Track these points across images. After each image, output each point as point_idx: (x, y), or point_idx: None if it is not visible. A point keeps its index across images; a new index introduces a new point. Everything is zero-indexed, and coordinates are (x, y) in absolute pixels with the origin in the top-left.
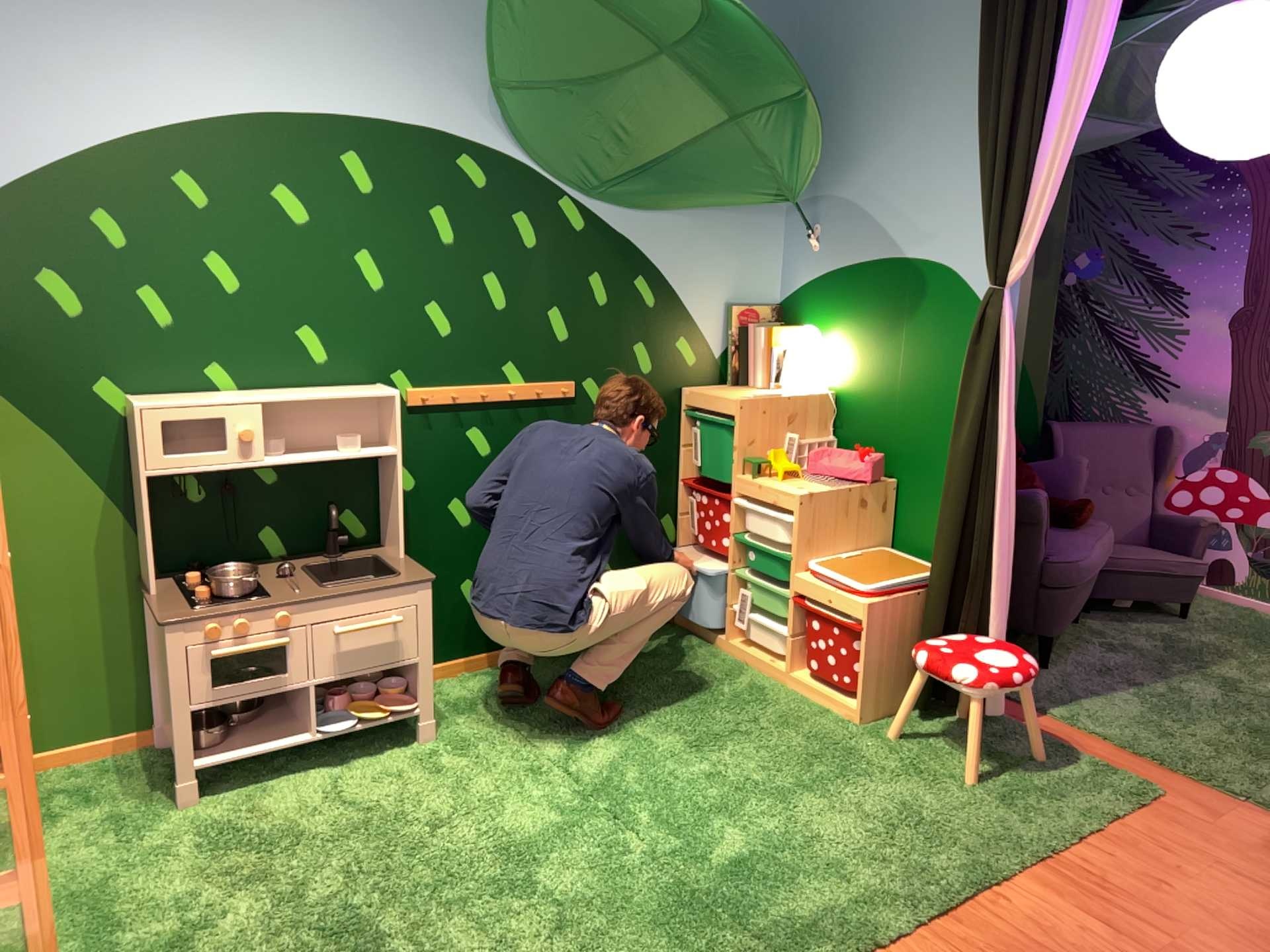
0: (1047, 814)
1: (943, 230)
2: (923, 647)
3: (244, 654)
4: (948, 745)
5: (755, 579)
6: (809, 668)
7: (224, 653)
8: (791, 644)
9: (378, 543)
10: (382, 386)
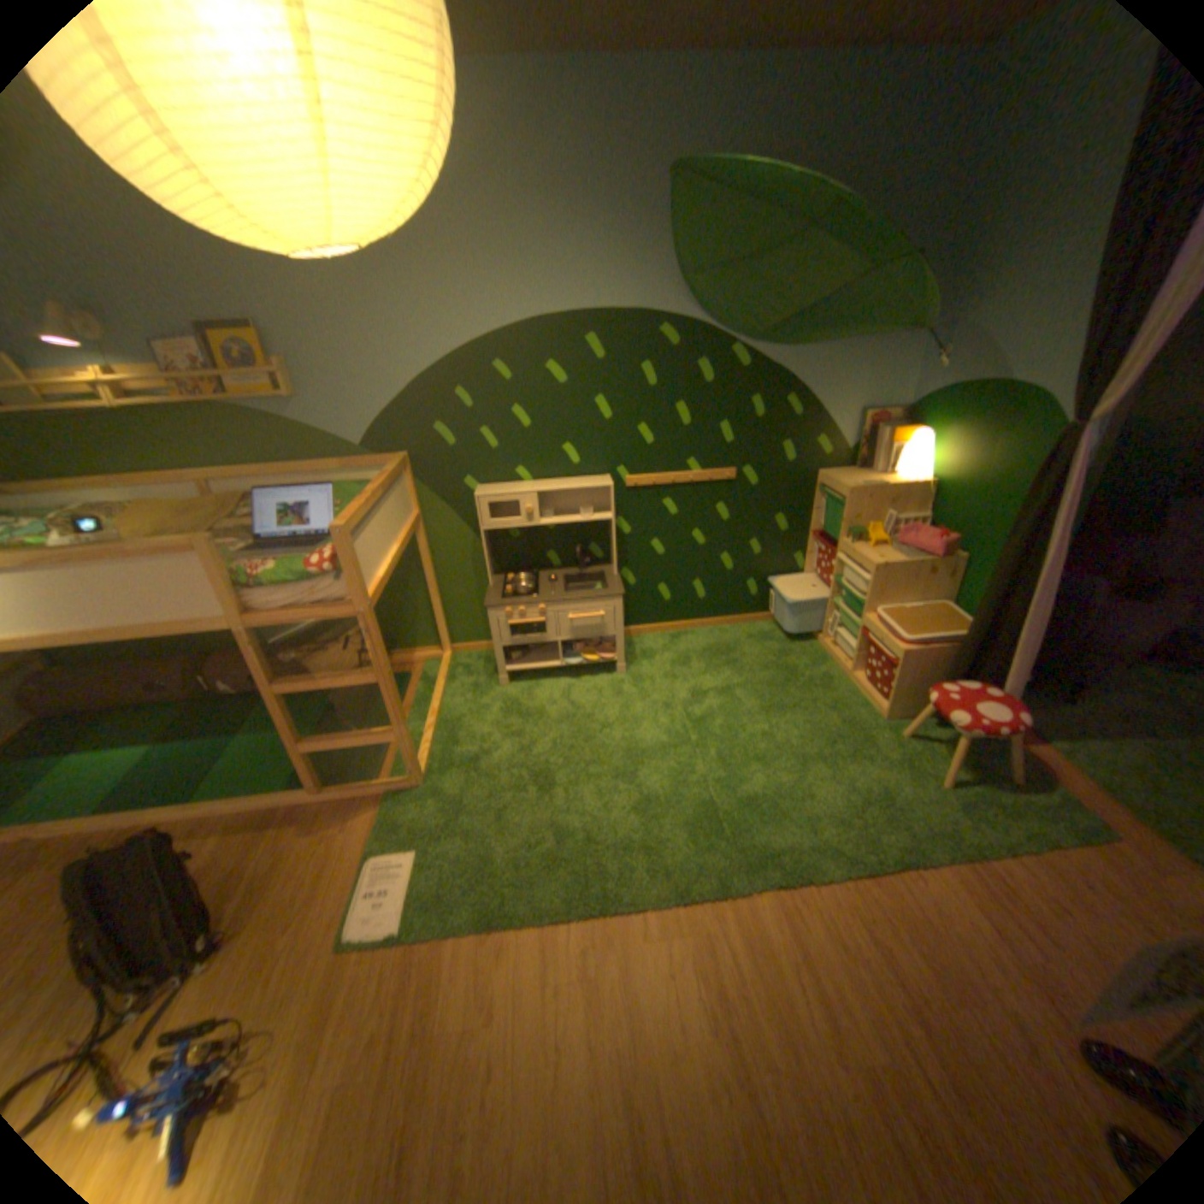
0: (995, 830)
1: (1051, 360)
2: (951, 681)
3: (523, 625)
4: (945, 753)
5: (842, 608)
6: (863, 674)
7: (513, 624)
8: (855, 656)
9: (609, 563)
10: (607, 479)
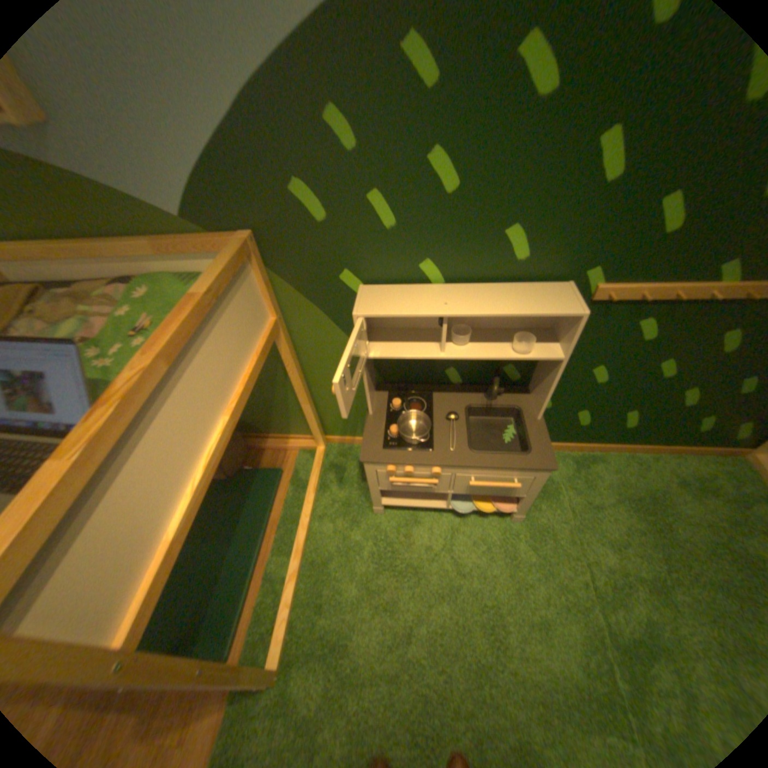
0: None
1: None
2: None
3: (409, 483)
4: None
5: None
6: None
7: (396, 482)
8: None
9: (527, 386)
10: (573, 291)
